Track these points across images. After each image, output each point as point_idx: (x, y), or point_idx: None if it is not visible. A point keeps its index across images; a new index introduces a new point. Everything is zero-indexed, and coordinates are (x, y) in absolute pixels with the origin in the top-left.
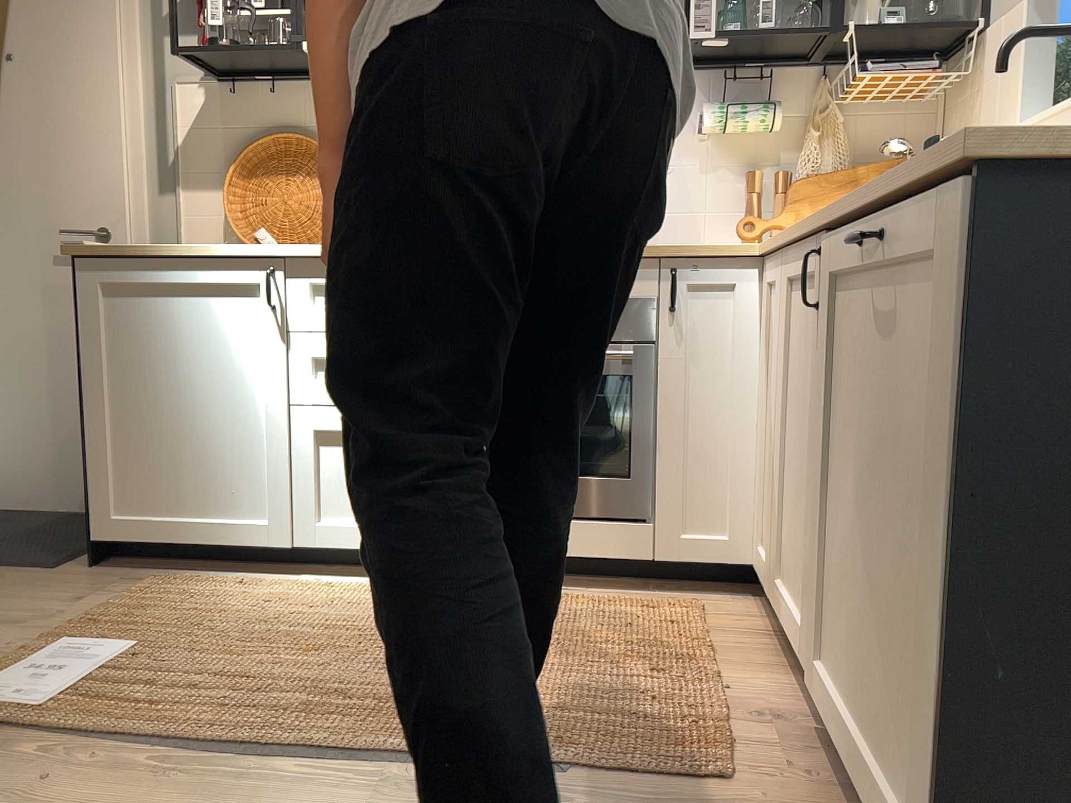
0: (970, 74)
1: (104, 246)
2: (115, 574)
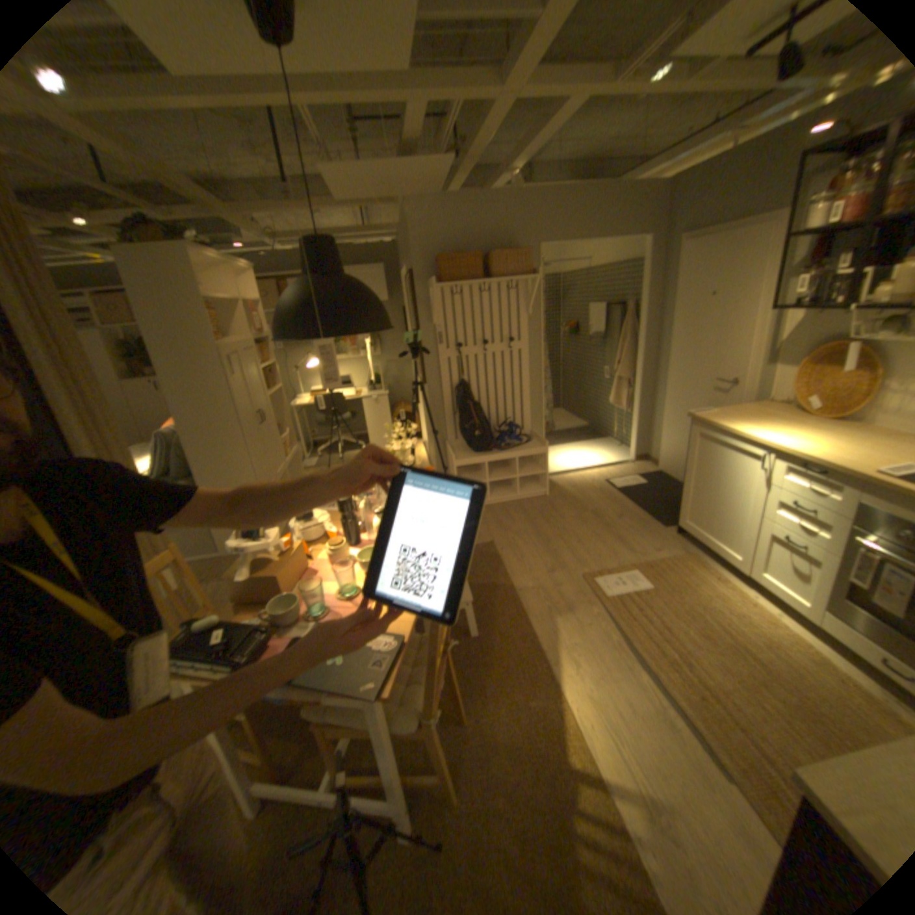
0: None
1: (705, 415)
2: (682, 542)
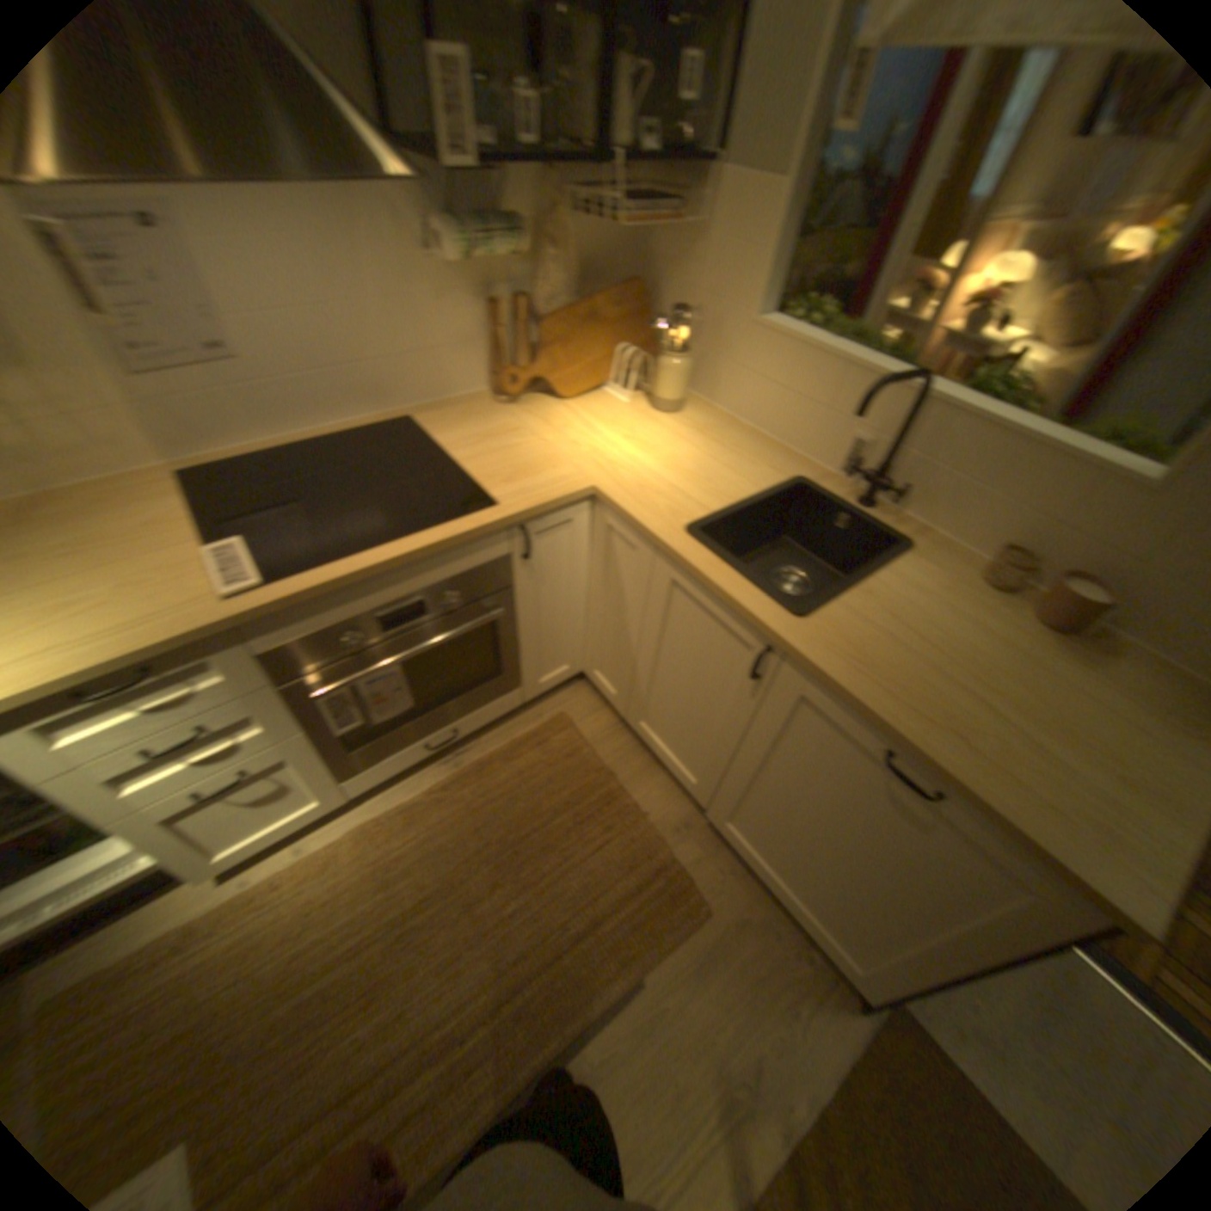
0: (700, 205)
1: None
2: None
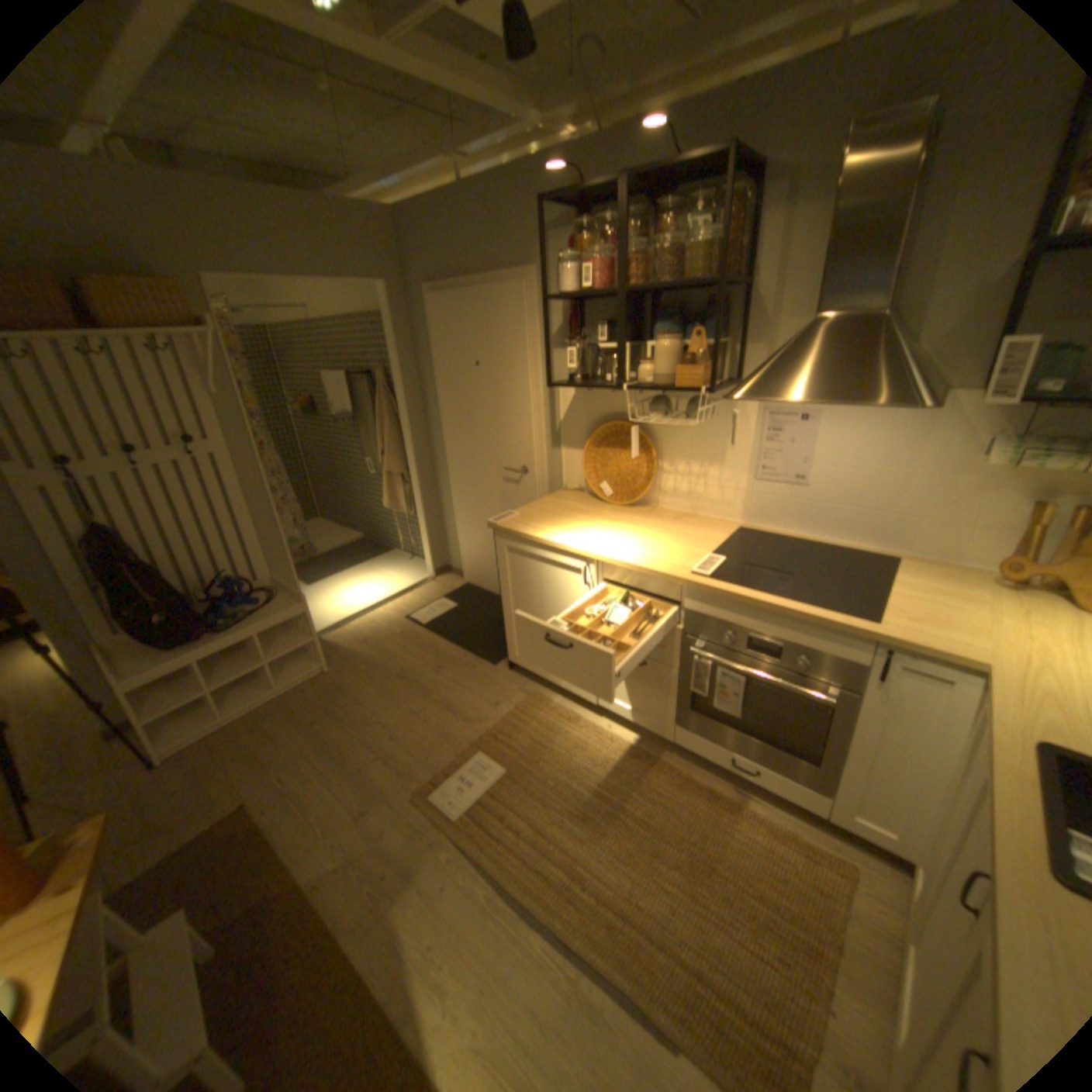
0: None
1: (508, 523)
2: (517, 680)
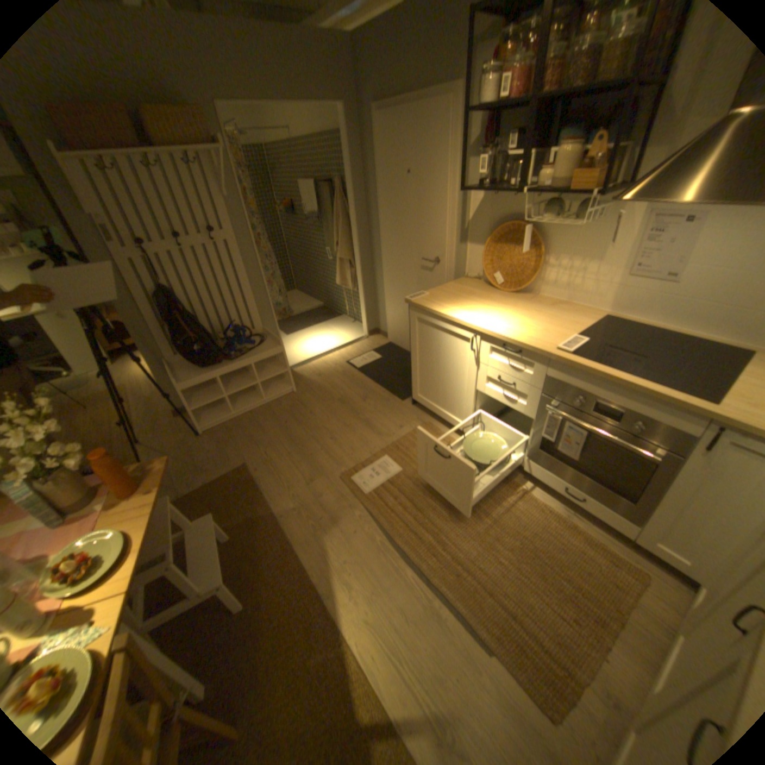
0: None
1: (419, 300)
2: (417, 412)
